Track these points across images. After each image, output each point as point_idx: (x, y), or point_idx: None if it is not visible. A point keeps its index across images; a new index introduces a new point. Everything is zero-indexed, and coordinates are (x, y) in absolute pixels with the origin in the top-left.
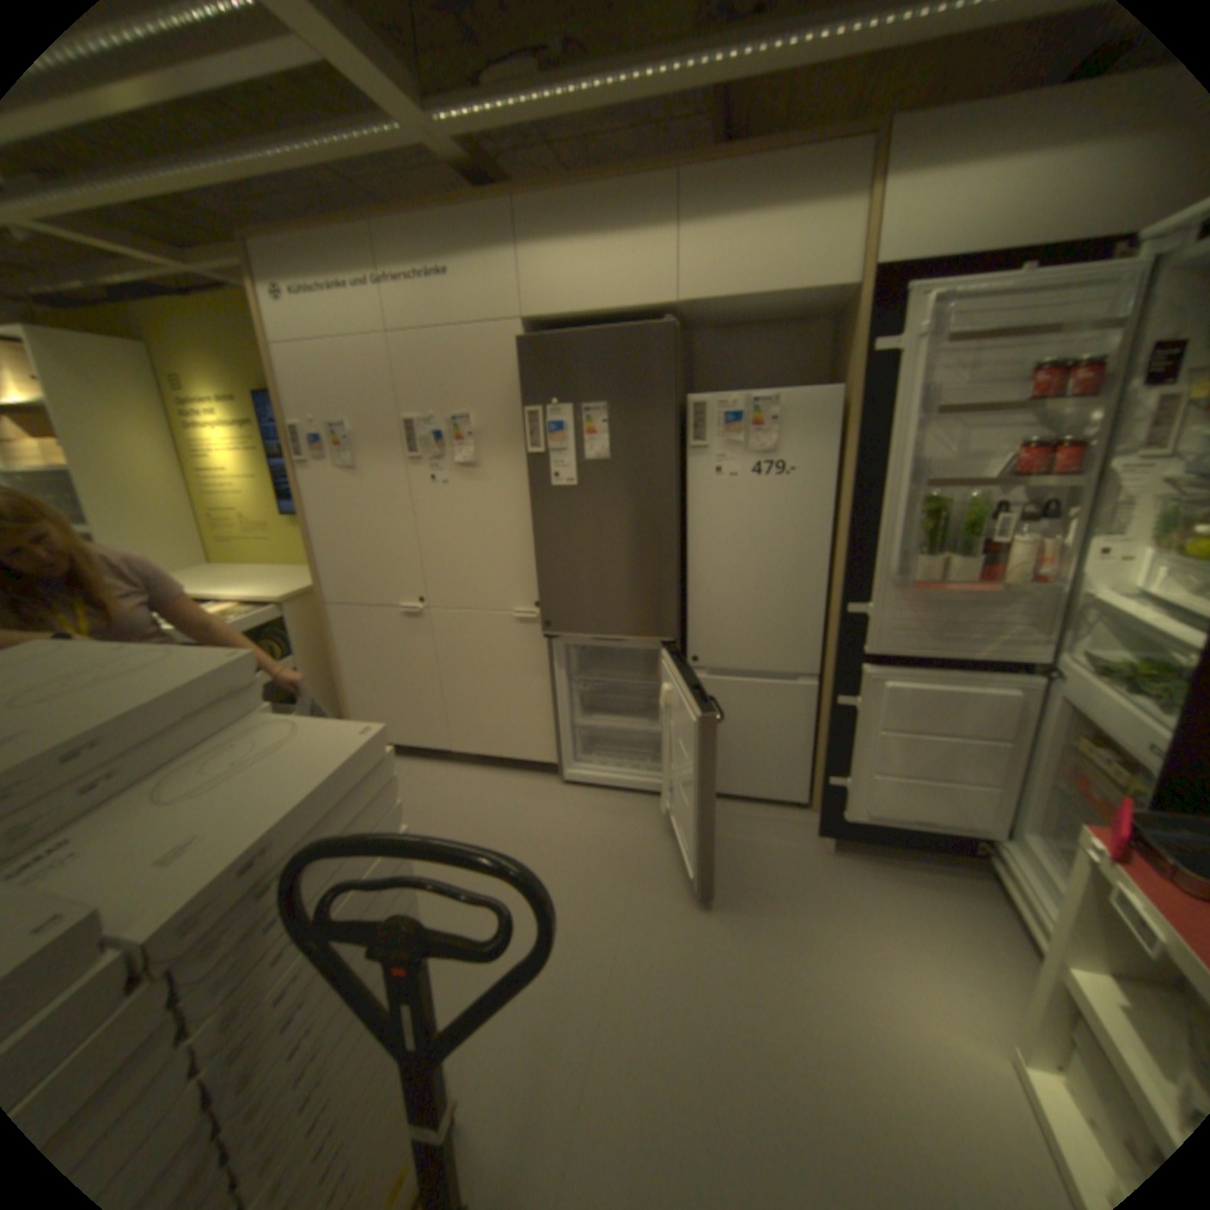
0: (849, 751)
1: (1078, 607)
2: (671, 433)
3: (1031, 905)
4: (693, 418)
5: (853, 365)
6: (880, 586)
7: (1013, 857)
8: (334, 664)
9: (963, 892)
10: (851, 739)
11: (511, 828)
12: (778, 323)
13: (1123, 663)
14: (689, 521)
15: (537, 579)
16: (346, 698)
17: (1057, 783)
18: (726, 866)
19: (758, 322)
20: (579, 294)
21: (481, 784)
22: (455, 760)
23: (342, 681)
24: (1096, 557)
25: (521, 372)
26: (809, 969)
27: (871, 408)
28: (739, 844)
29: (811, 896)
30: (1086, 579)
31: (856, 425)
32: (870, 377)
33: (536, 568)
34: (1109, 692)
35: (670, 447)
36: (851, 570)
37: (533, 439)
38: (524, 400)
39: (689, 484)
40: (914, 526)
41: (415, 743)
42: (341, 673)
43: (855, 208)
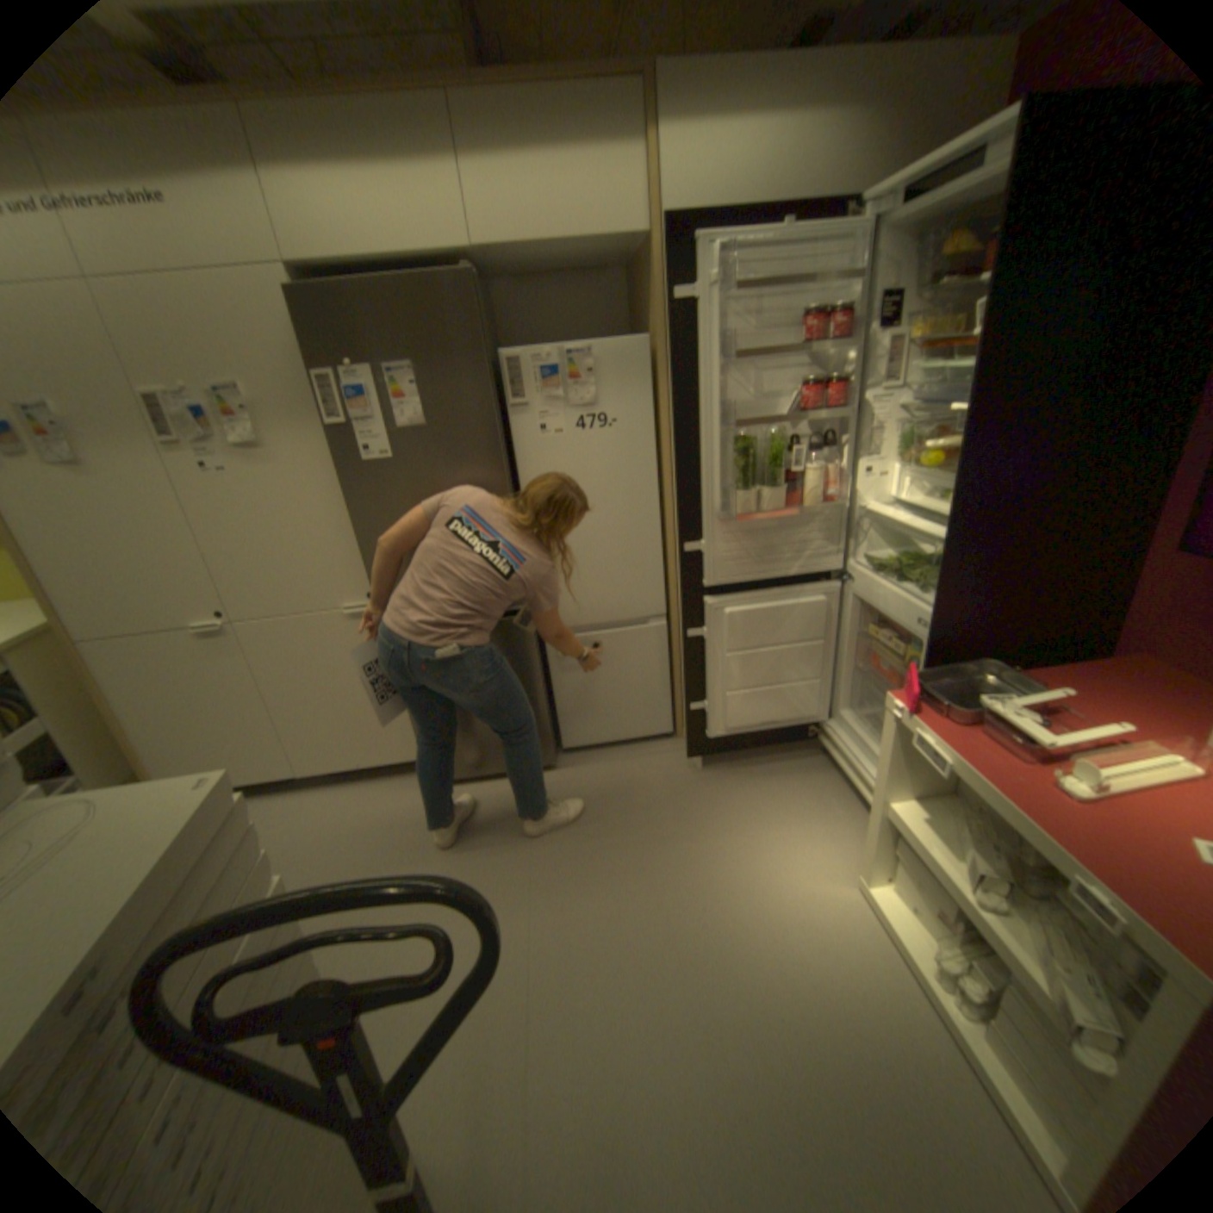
0: (701, 676)
1: (854, 519)
2: (487, 391)
3: (851, 764)
4: (507, 374)
5: (652, 314)
6: (707, 524)
7: (832, 731)
8: (104, 715)
9: (802, 770)
10: (701, 666)
11: (387, 840)
12: (572, 272)
13: (890, 559)
14: (520, 484)
15: (362, 568)
16: (133, 752)
17: (855, 664)
18: (612, 808)
19: (553, 271)
20: (351, 233)
21: (339, 804)
22: (301, 786)
23: (122, 733)
24: (862, 476)
25: (294, 328)
26: (700, 873)
27: (676, 357)
28: (620, 785)
29: (689, 811)
30: (857, 495)
31: (663, 373)
32: (670, 326)
33: (359, 556)
34: (883, 584)
35: (489, 407)
36: (679, 513)
37: (327, 407)
38: (305, 362)
39: (514, 445)
40: (727, 465)
41: (244, 781)
42: (117, 724)
43: (633, 153)
